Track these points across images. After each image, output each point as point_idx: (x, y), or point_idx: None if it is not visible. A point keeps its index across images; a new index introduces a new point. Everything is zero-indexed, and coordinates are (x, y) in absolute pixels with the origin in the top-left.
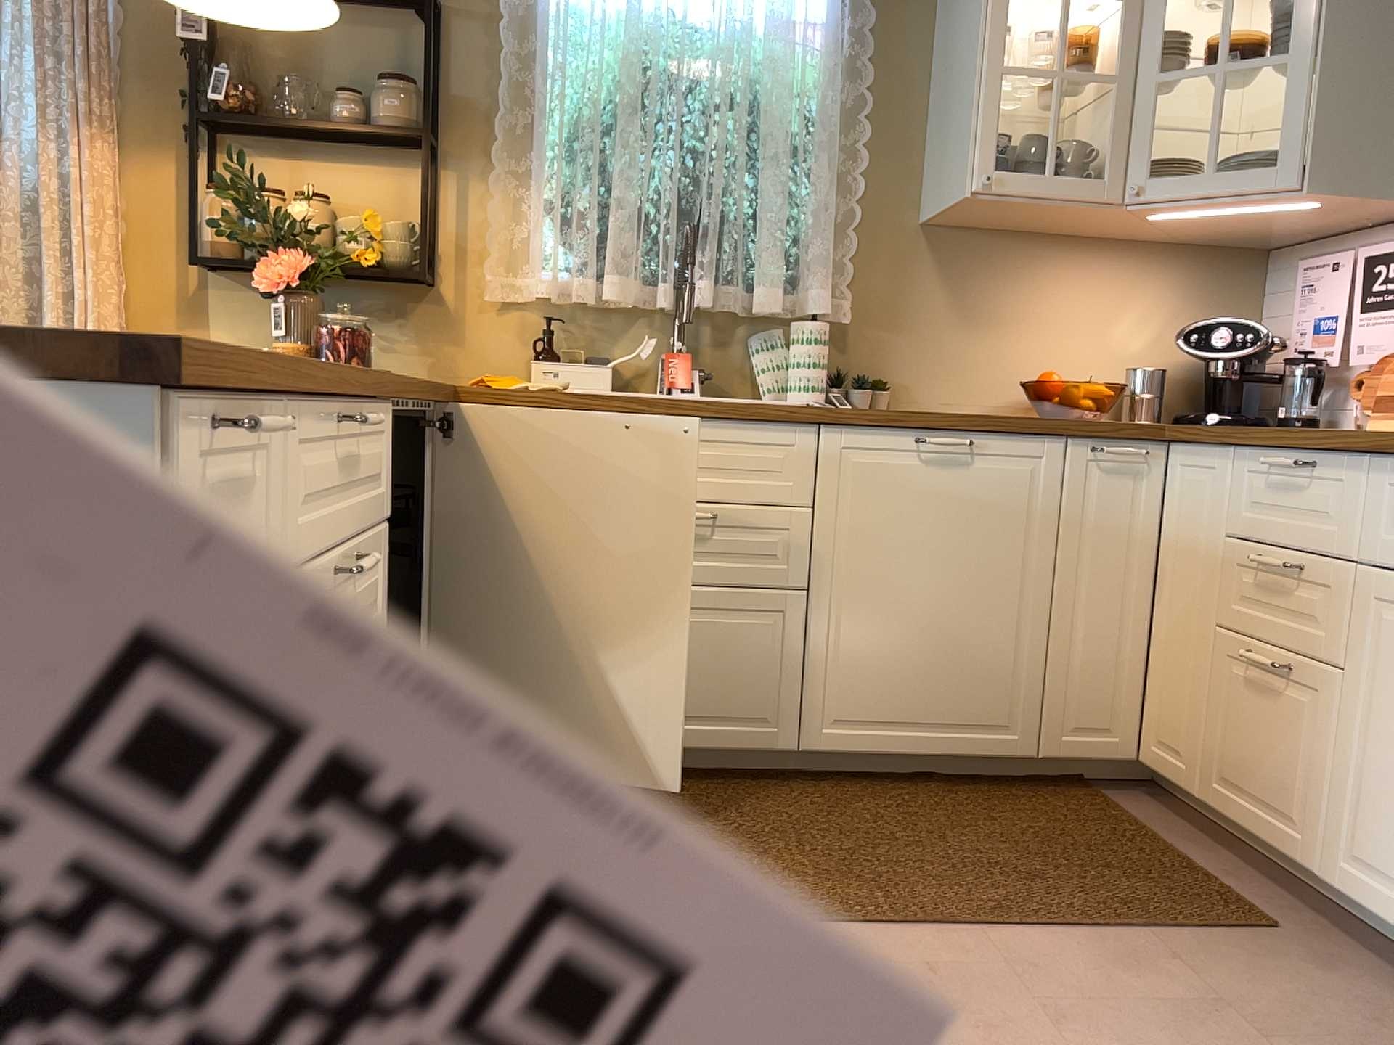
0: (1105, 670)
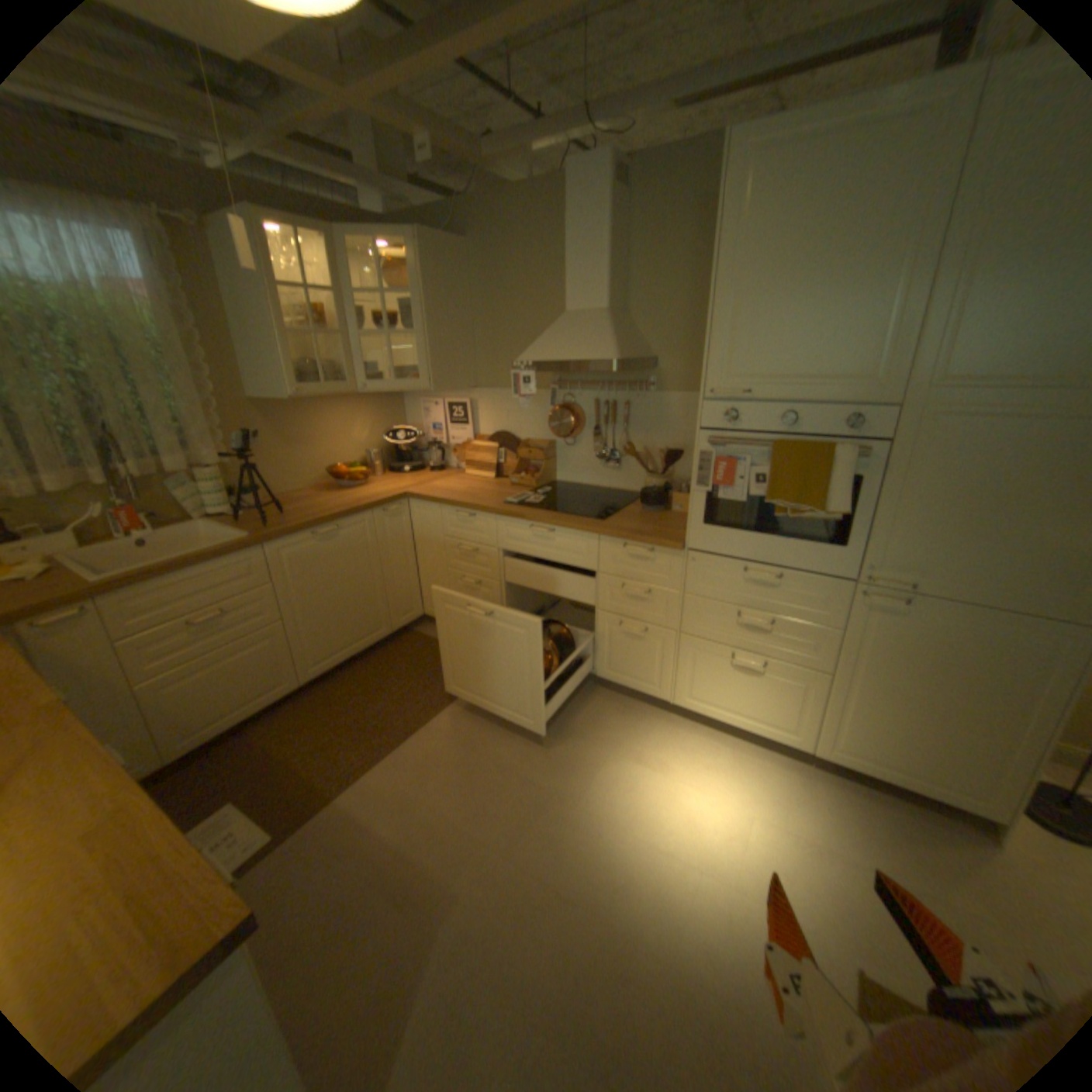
0: (407, 591)
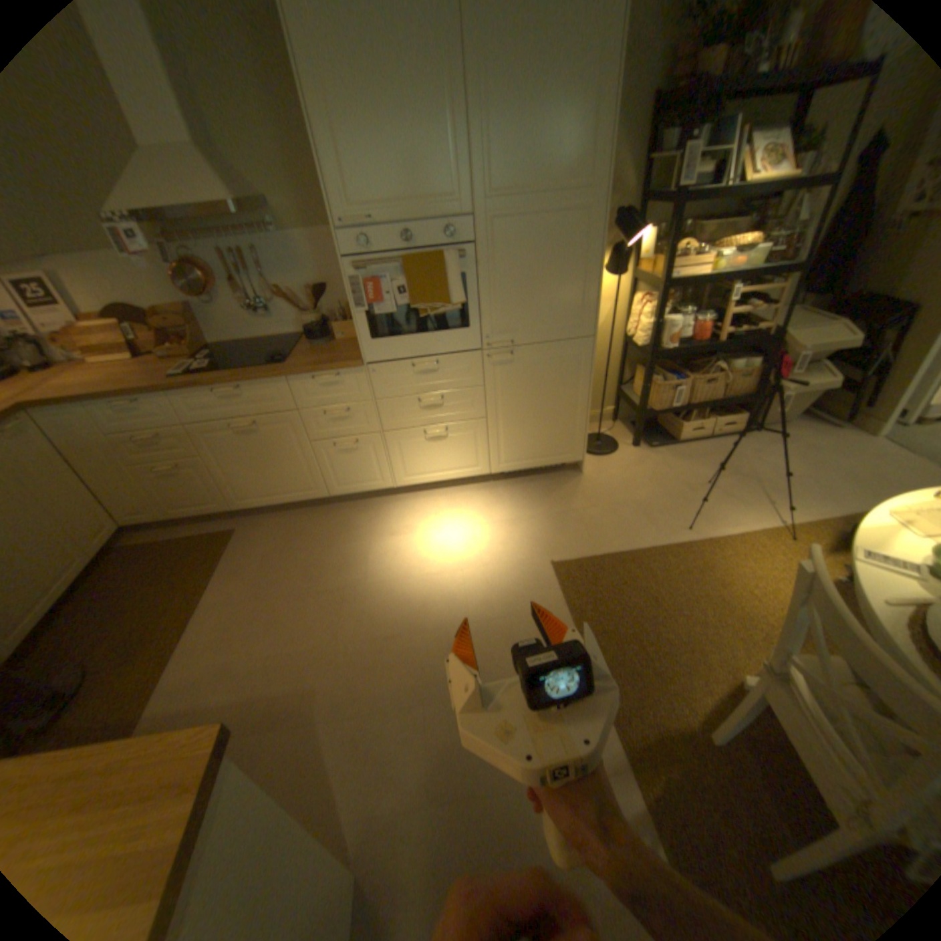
0: (82, 512)
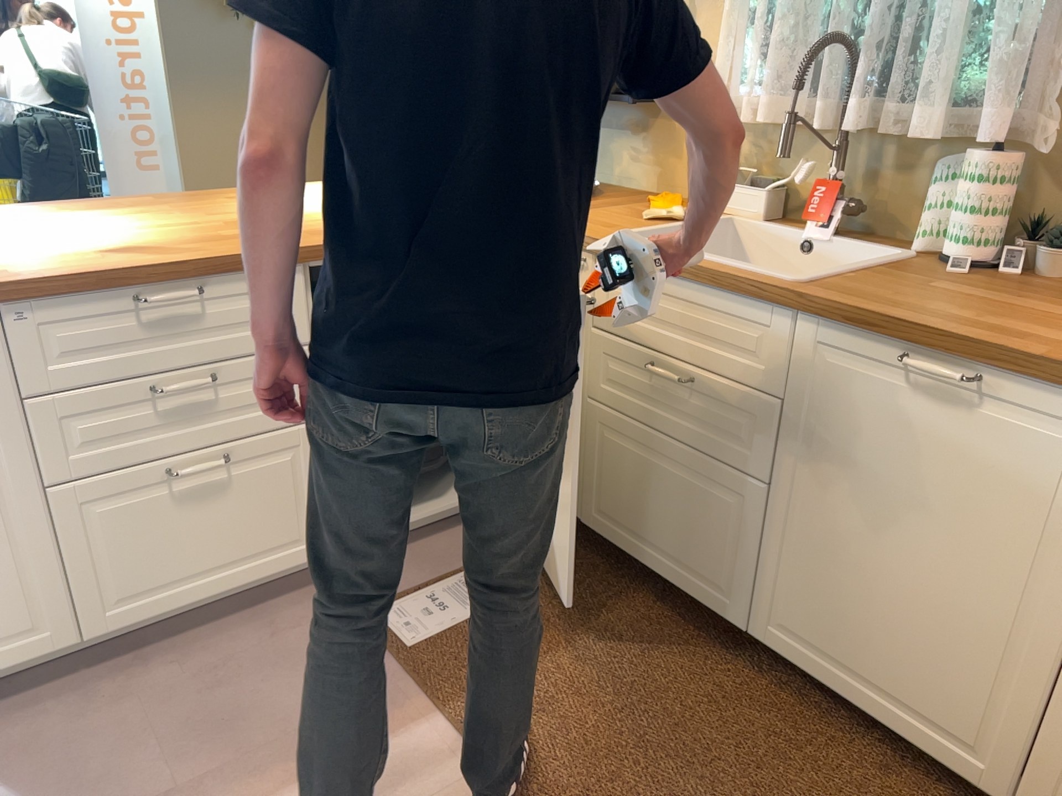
0: None
